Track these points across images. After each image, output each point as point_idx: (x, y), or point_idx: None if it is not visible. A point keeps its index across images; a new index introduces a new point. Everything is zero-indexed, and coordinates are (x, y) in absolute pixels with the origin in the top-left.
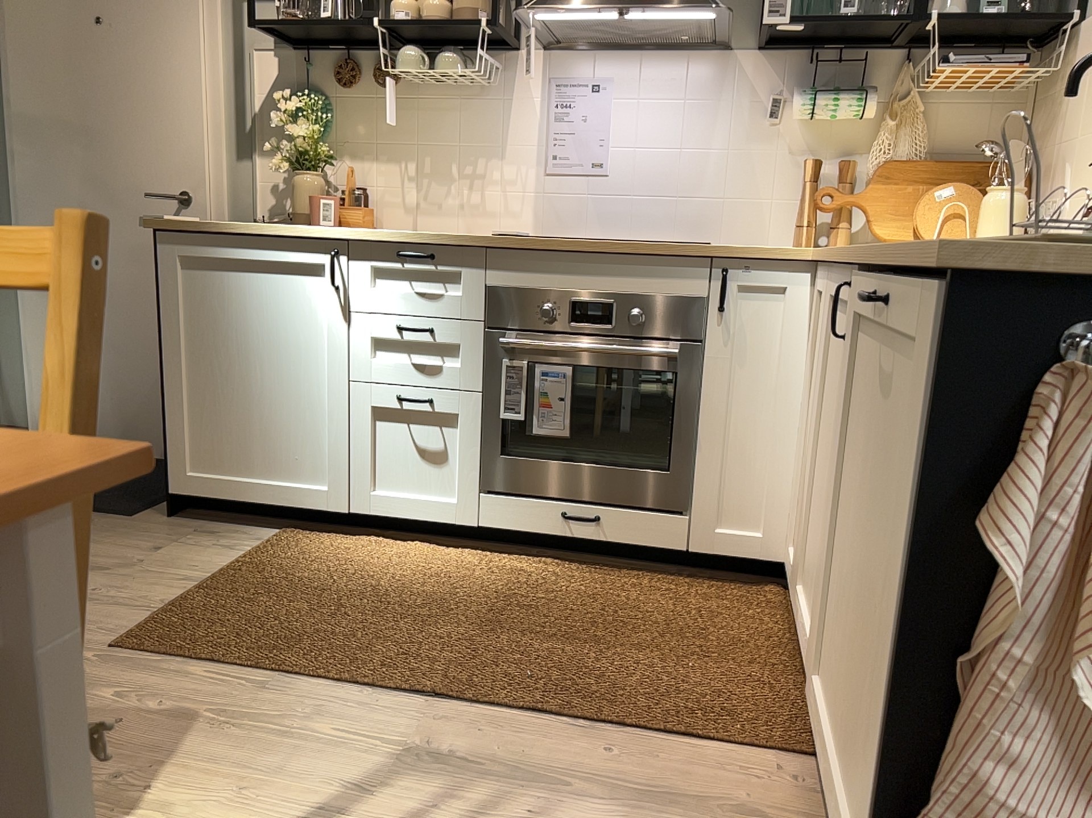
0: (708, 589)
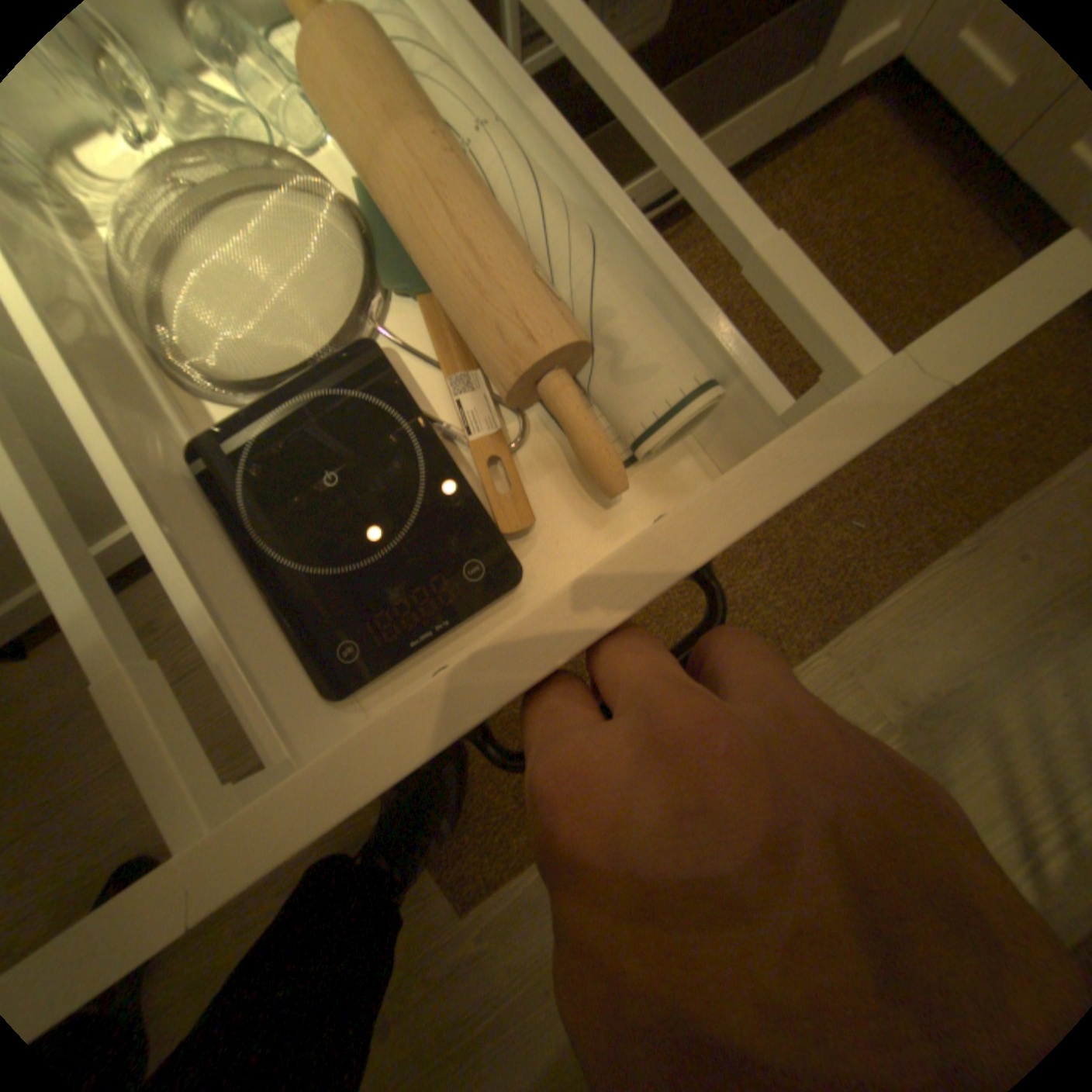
0: (786, 172)
